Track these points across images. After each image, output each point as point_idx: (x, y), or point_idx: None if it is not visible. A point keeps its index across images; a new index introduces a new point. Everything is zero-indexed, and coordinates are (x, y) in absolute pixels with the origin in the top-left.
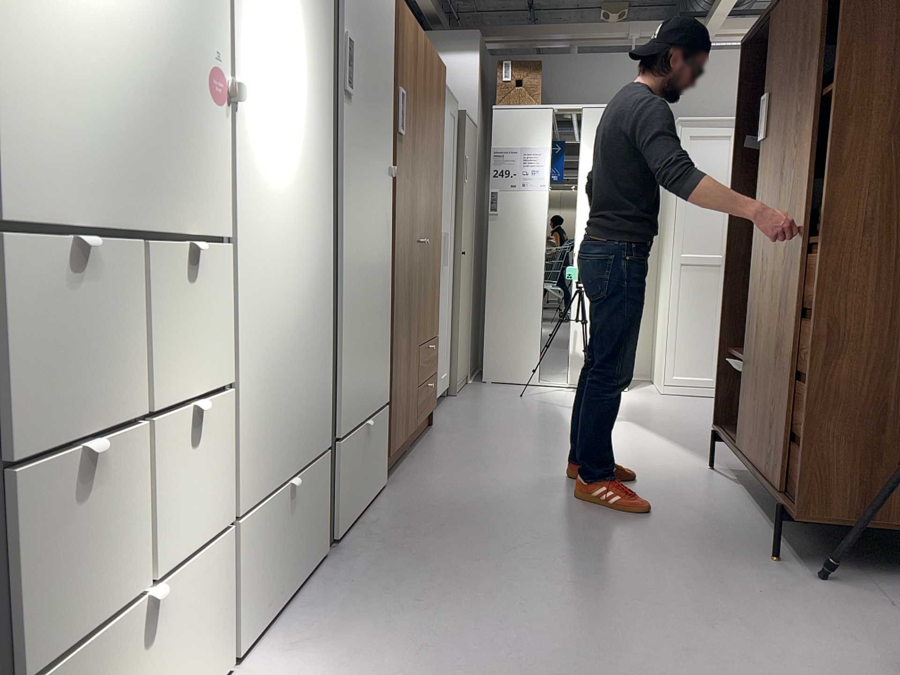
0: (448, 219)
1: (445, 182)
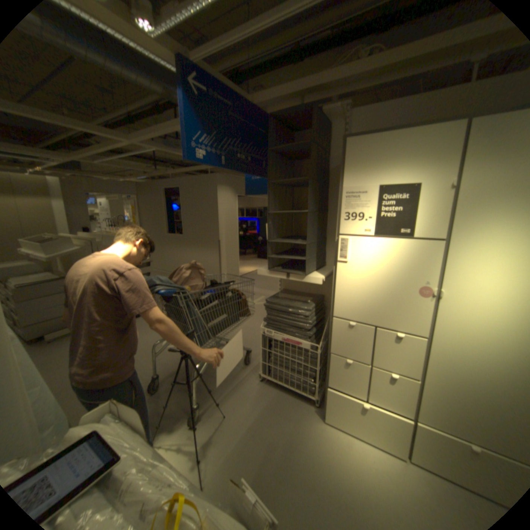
0: None
1: None
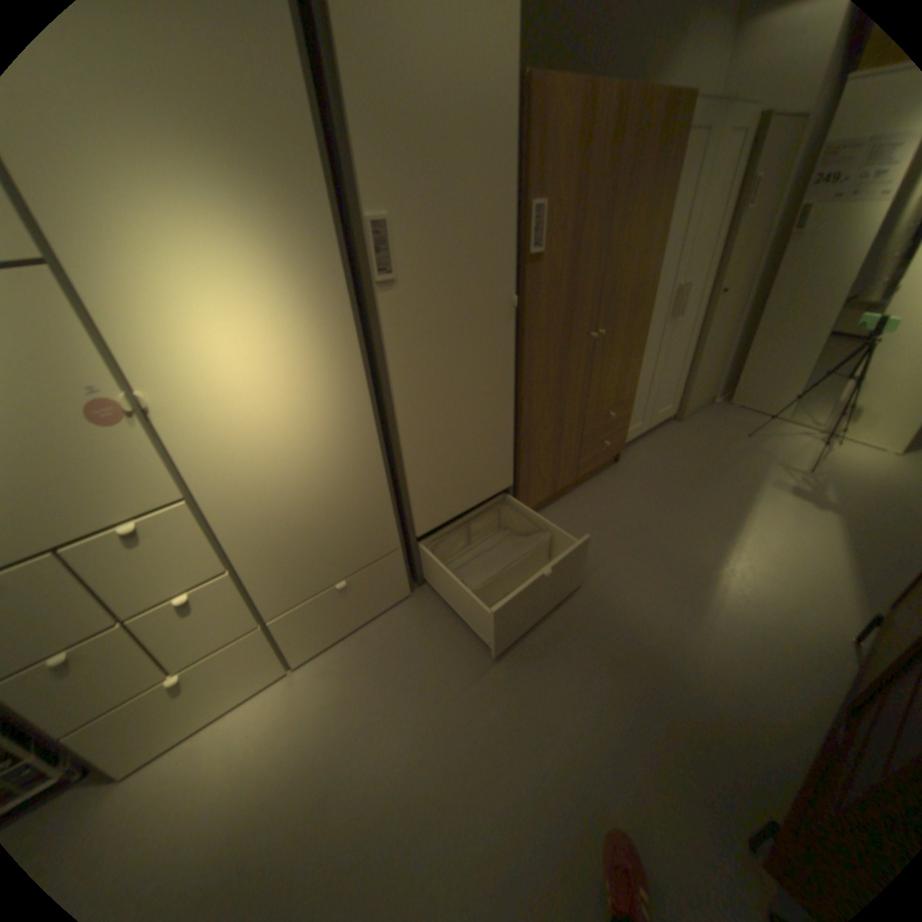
0: (704, 263)
1: (699, 228)
